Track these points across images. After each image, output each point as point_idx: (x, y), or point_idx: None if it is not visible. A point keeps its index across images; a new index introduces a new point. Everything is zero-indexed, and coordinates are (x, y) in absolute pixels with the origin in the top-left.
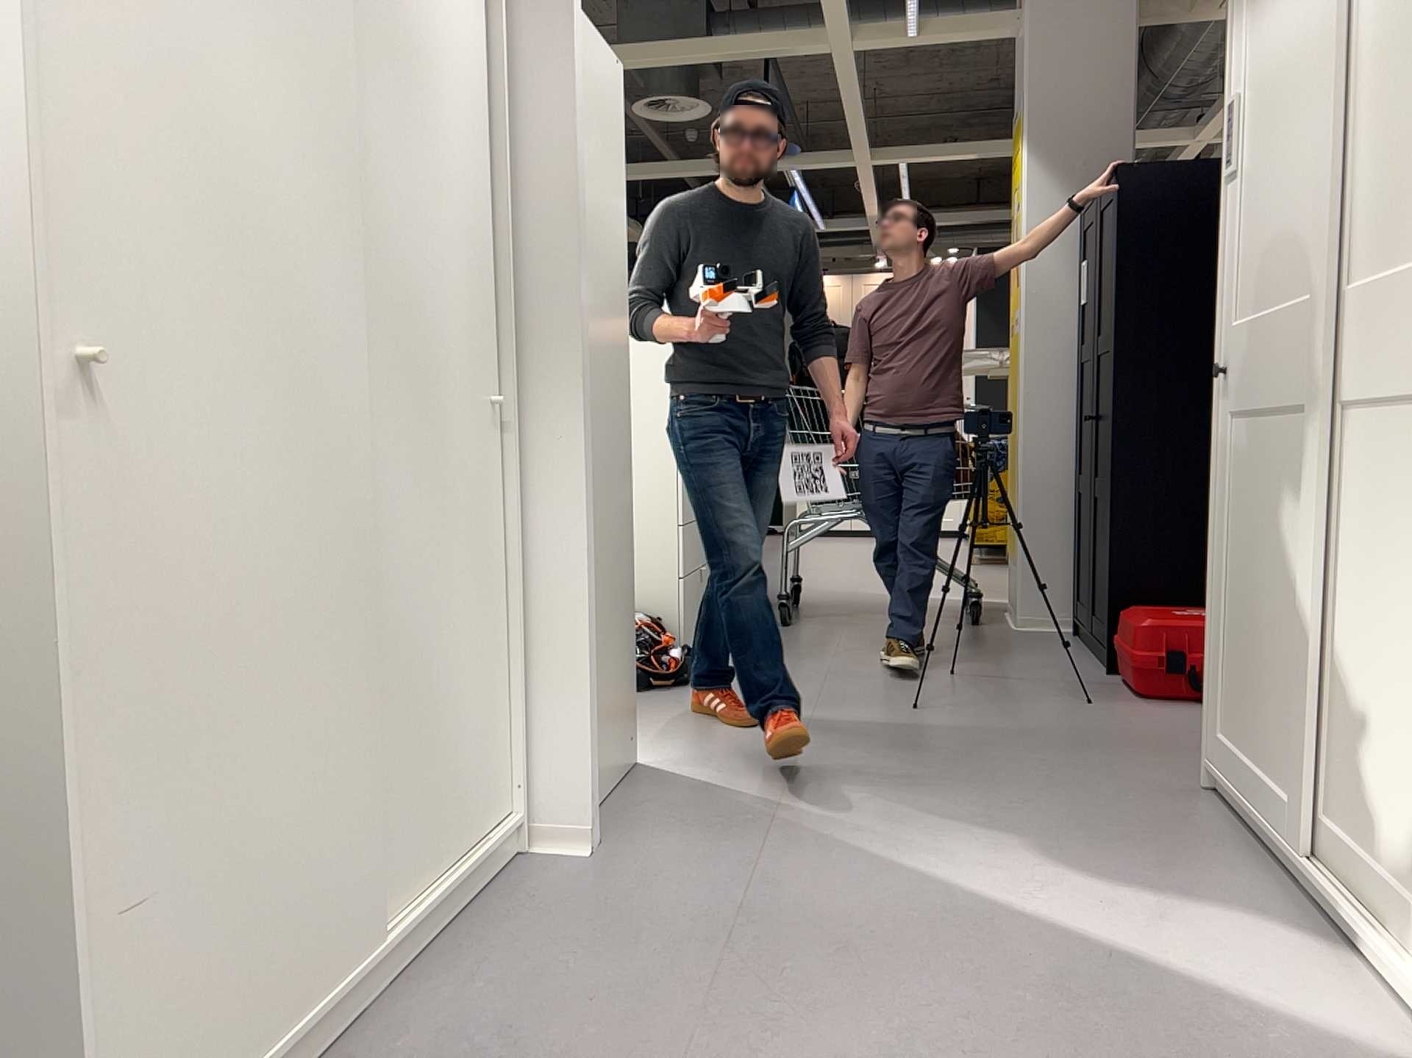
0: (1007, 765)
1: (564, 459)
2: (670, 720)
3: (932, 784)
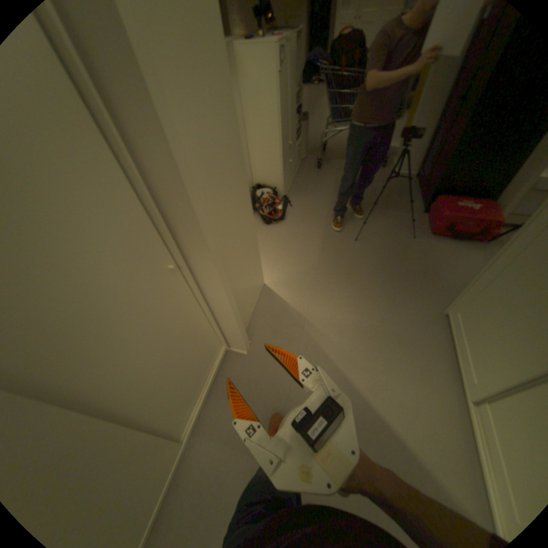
0: (382, 292)
1: (212, 276)
2: (278, 250)
3: (355, 307)
